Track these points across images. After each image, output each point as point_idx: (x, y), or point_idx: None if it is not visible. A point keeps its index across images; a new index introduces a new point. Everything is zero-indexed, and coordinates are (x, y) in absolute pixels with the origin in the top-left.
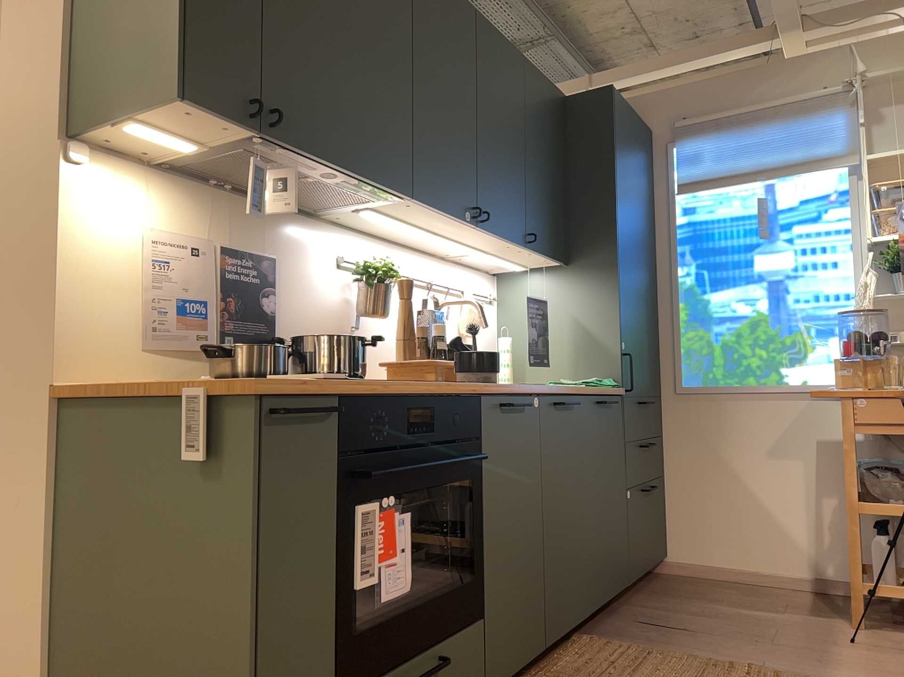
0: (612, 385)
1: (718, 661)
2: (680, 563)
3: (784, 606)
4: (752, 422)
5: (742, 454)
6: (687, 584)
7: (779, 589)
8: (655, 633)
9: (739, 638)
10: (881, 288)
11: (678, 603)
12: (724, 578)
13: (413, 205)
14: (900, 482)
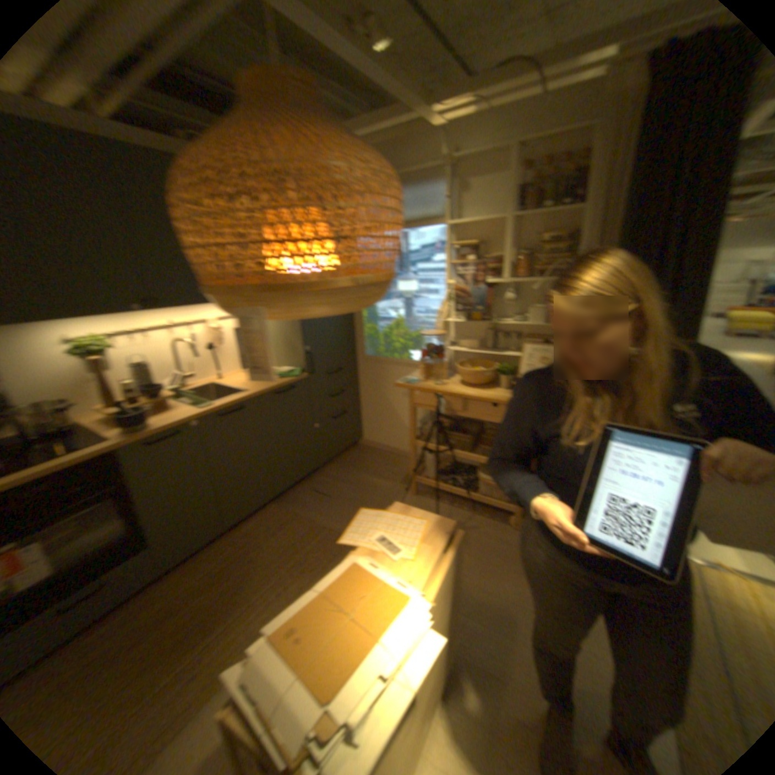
0: (291, 376)
1: (316, 529)
2: (366, 441)
3: (392, 476)
4: (394, 378)
5: (390, 394)
6: (362, 456)
7: (403, 460)
8: (310, 500)
9: (346, 505)
10: (458, 309)
11: (343, 473)
12: (383, 450)
13: (63, 318)
14: (435, 432)
